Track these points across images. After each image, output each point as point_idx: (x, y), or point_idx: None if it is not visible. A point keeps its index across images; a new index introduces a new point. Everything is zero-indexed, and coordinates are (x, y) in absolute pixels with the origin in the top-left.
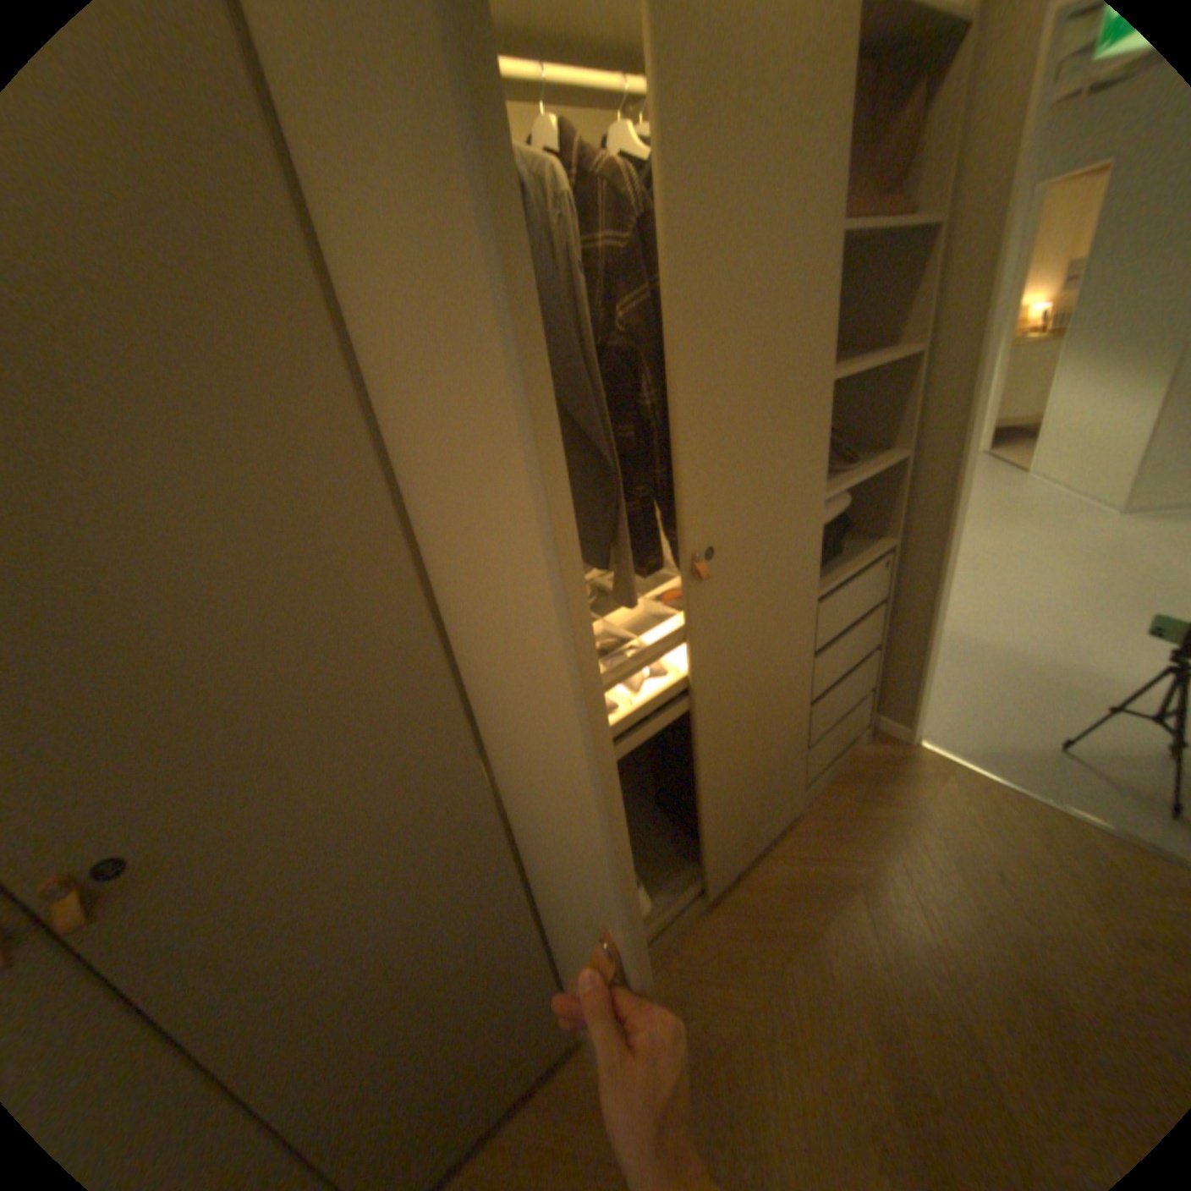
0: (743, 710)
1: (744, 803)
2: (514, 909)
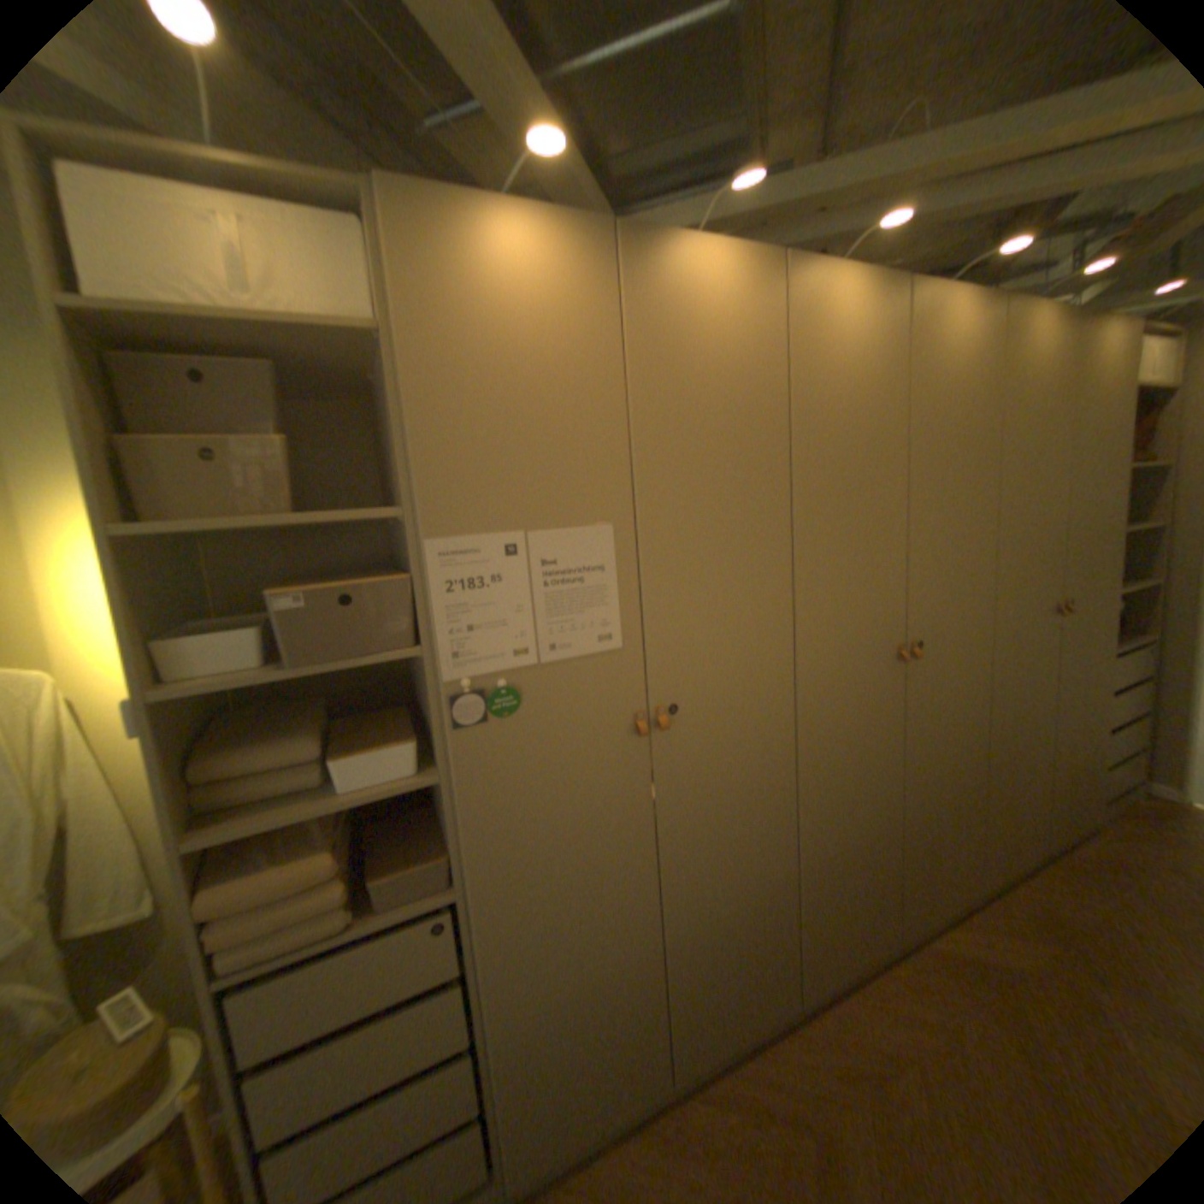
0: (1077, 707)
1: (1073, 780)
2: (983, 759)
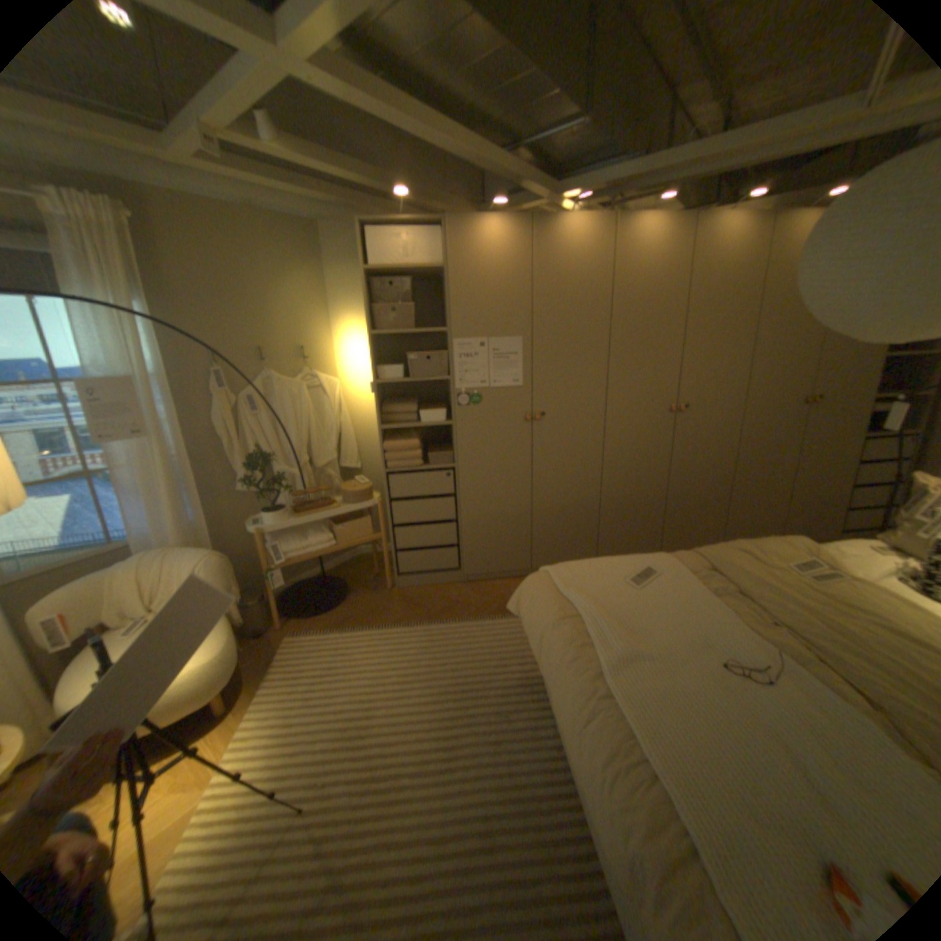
0: (818, 462)
1: (809, 506)
2: (729, 476)
